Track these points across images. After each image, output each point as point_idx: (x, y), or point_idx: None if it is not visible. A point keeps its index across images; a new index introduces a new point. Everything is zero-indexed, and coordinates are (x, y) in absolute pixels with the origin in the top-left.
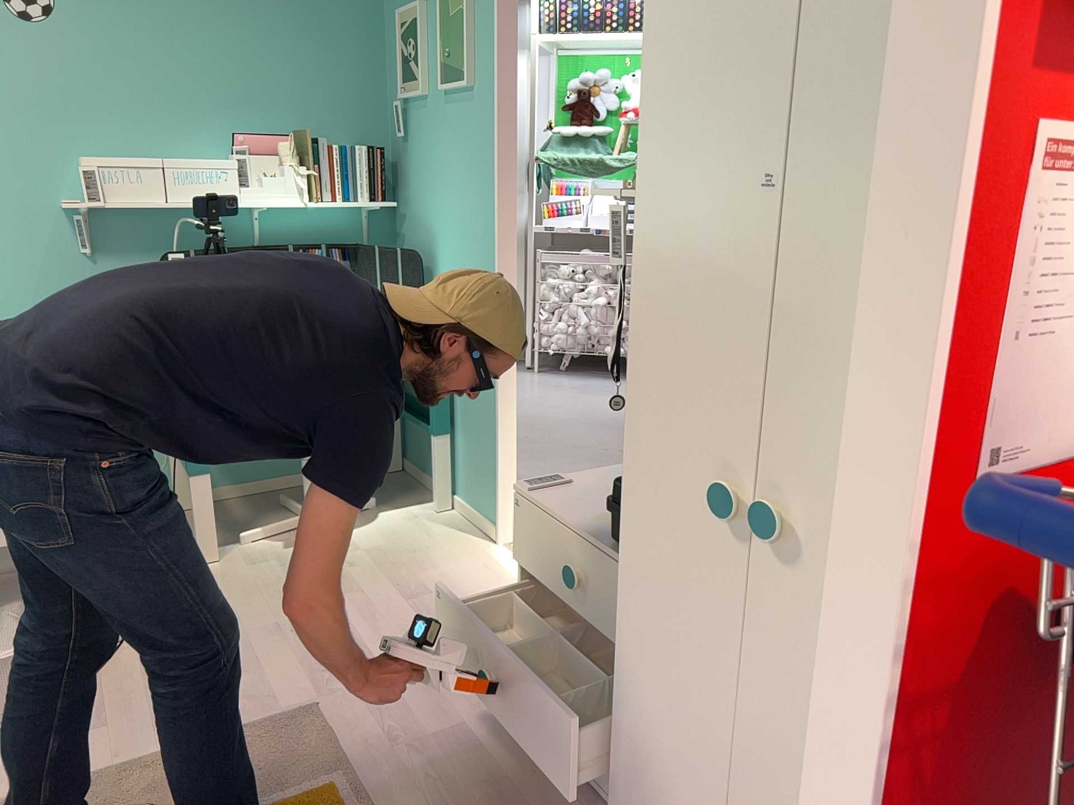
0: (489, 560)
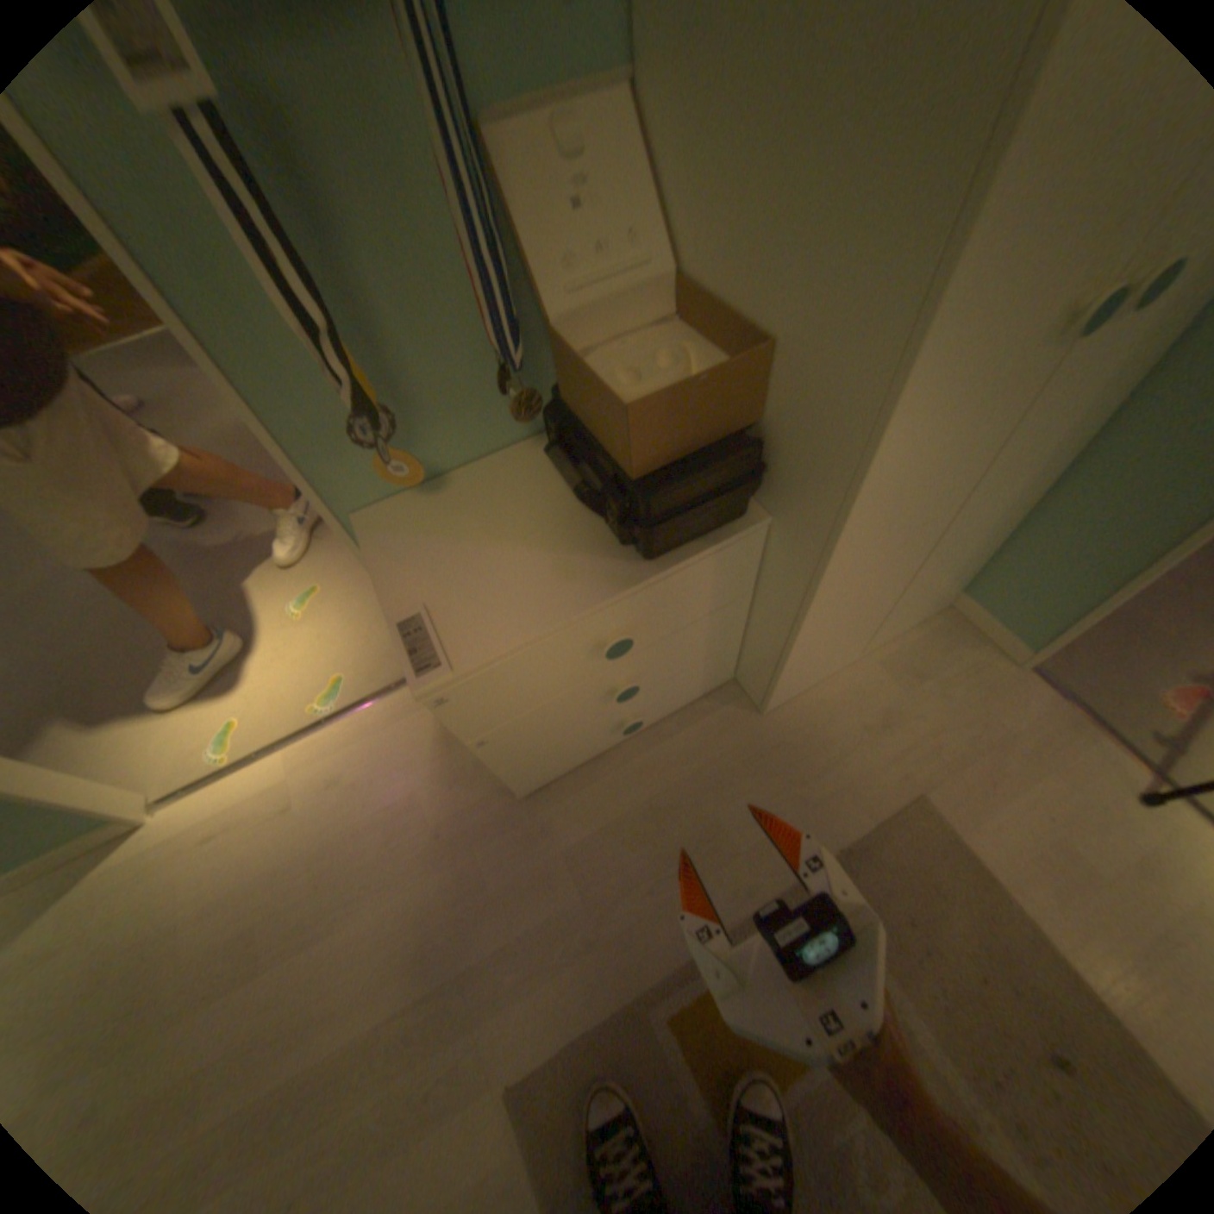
0: (184, 837)
